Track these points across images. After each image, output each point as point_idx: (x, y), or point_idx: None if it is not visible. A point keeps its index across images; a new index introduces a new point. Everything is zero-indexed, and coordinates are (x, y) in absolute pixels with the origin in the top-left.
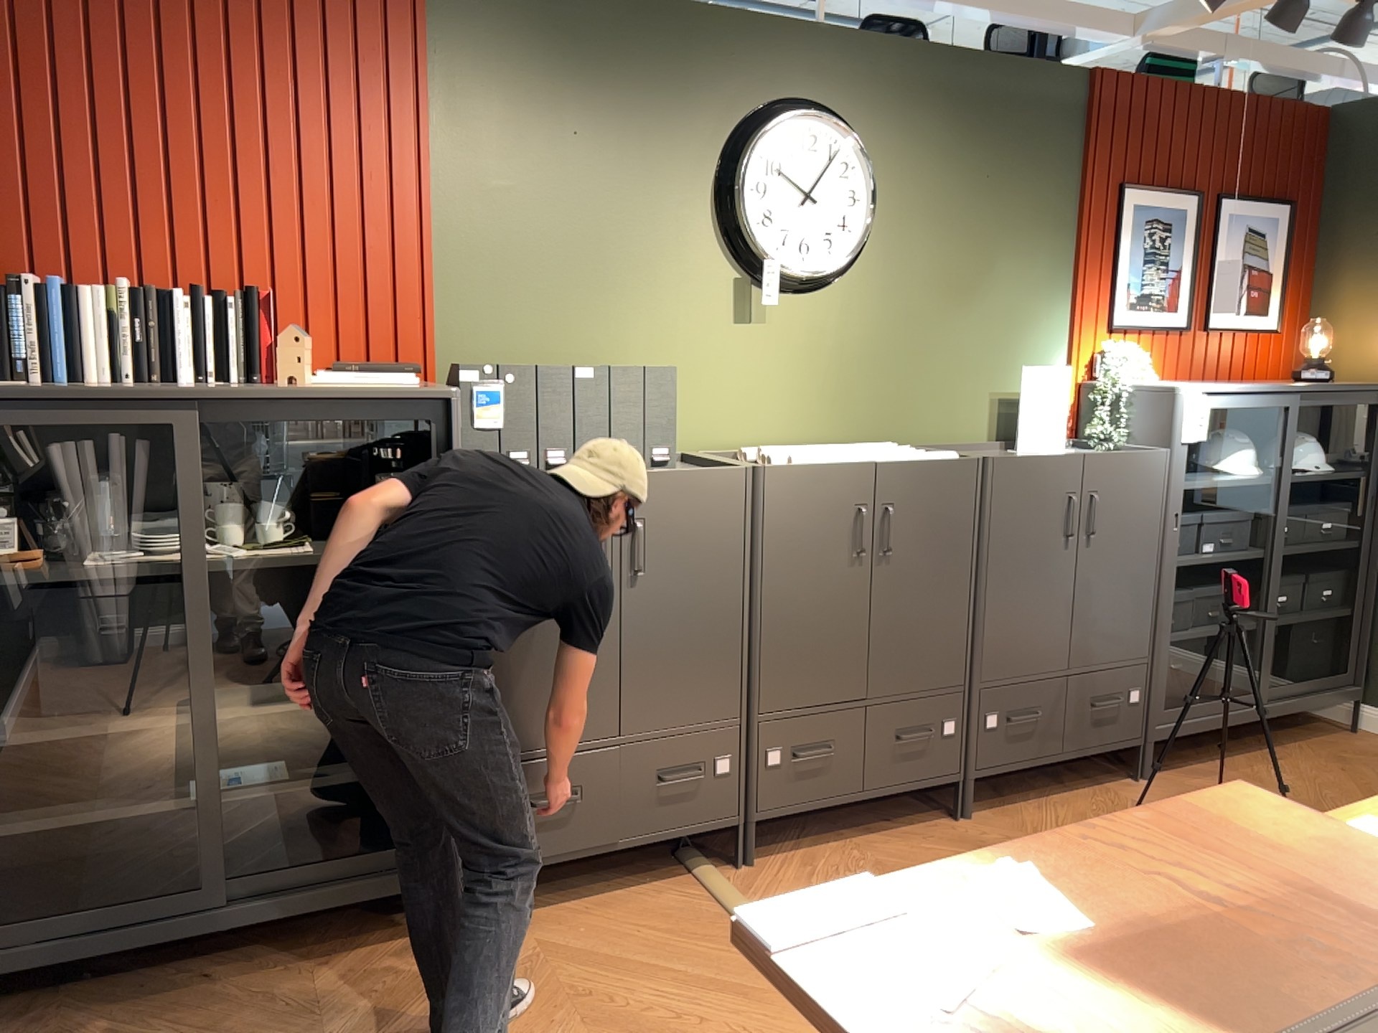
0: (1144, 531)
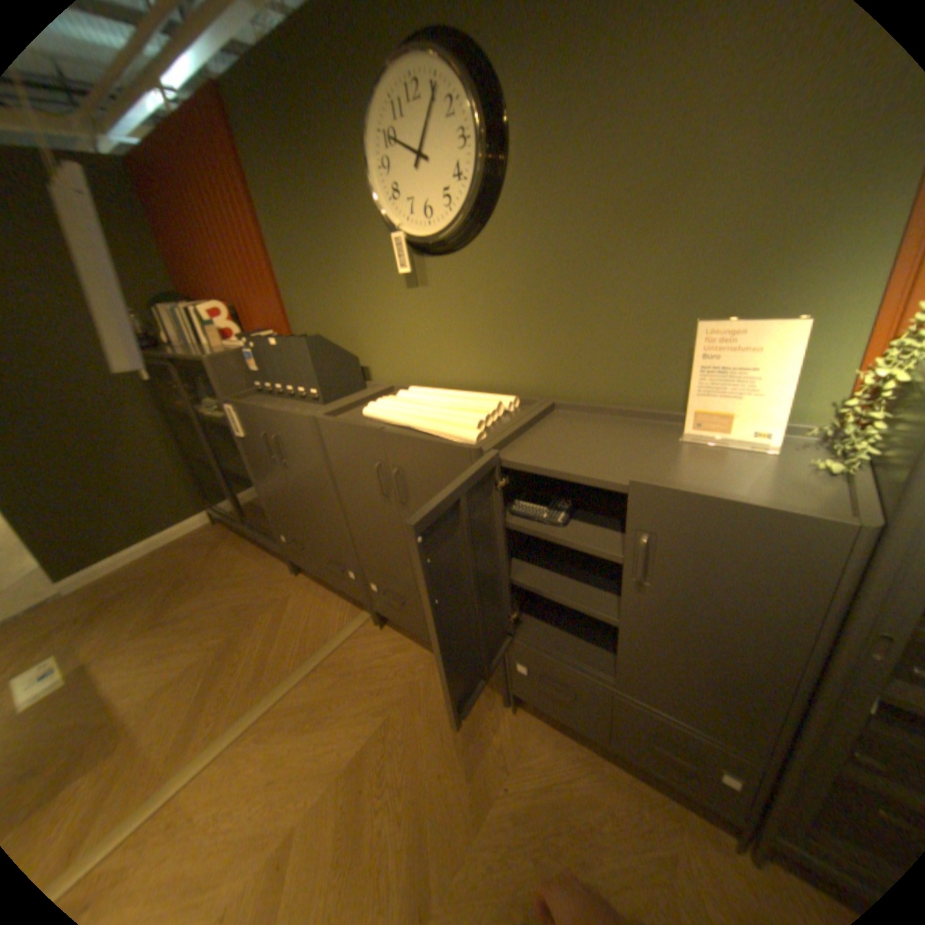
0: (764, 621)
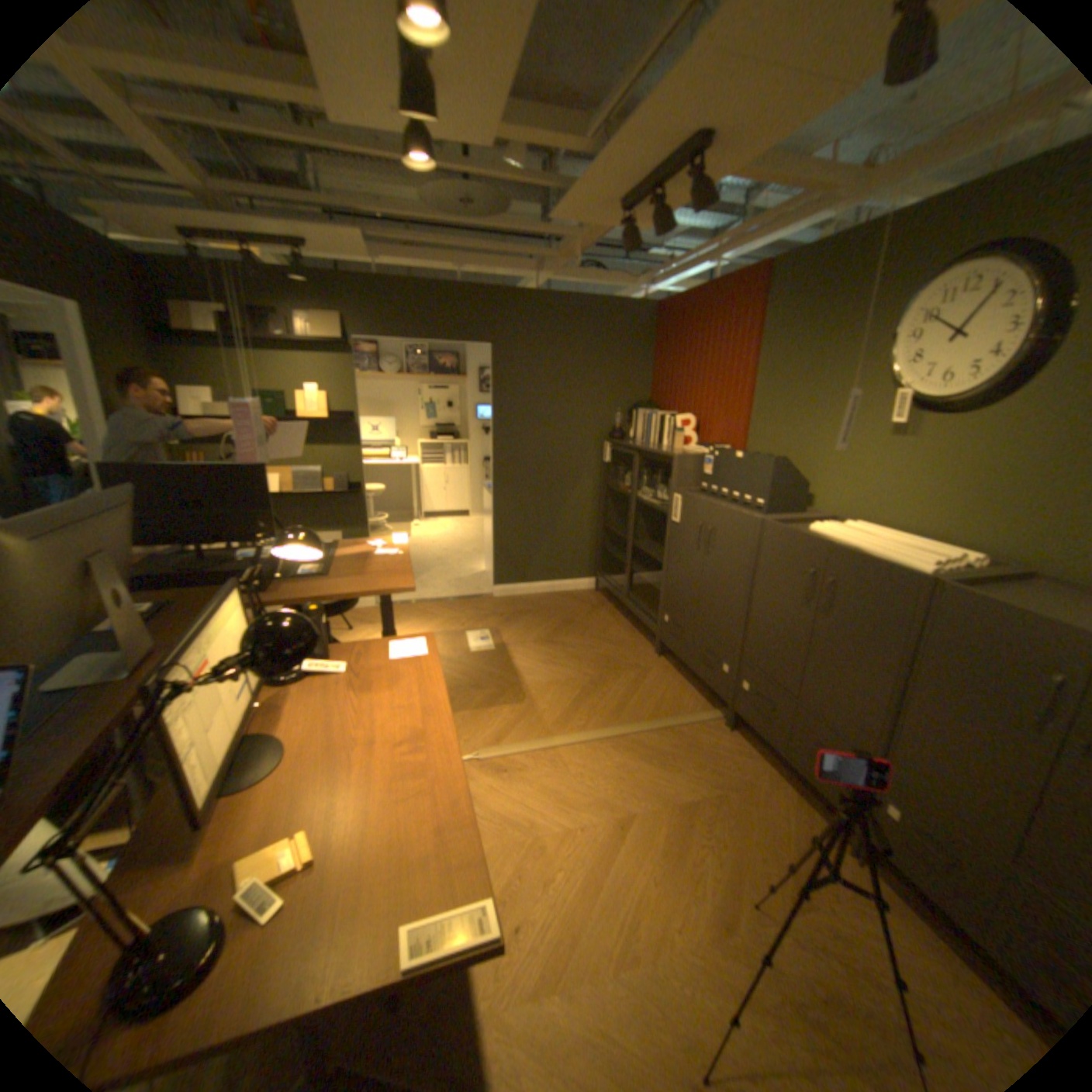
0: None
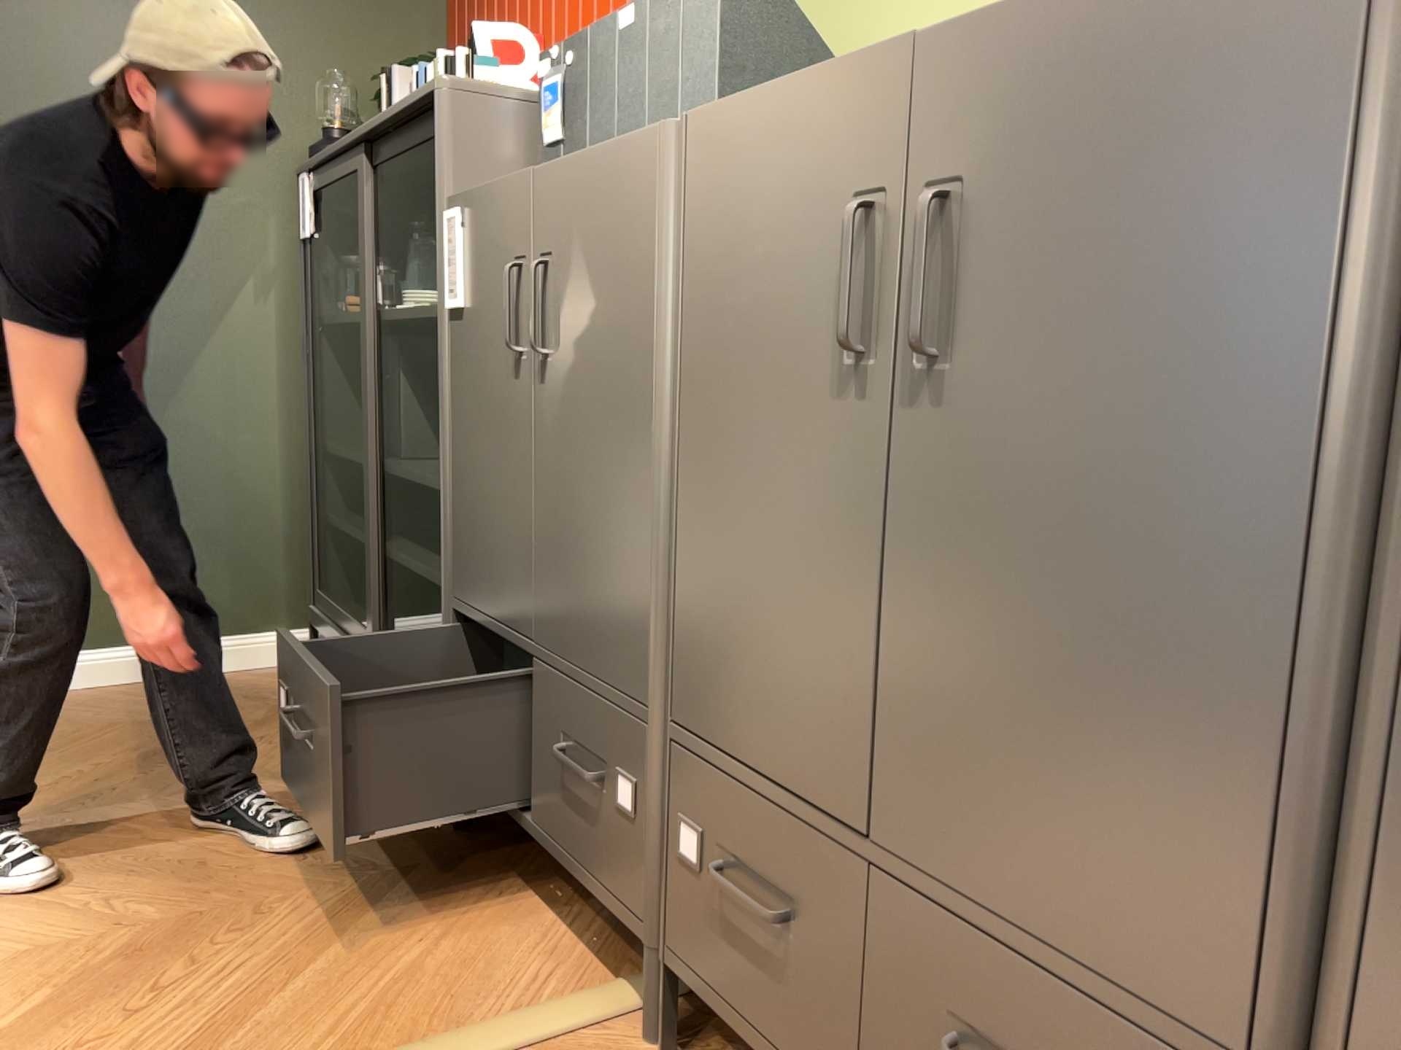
0: None
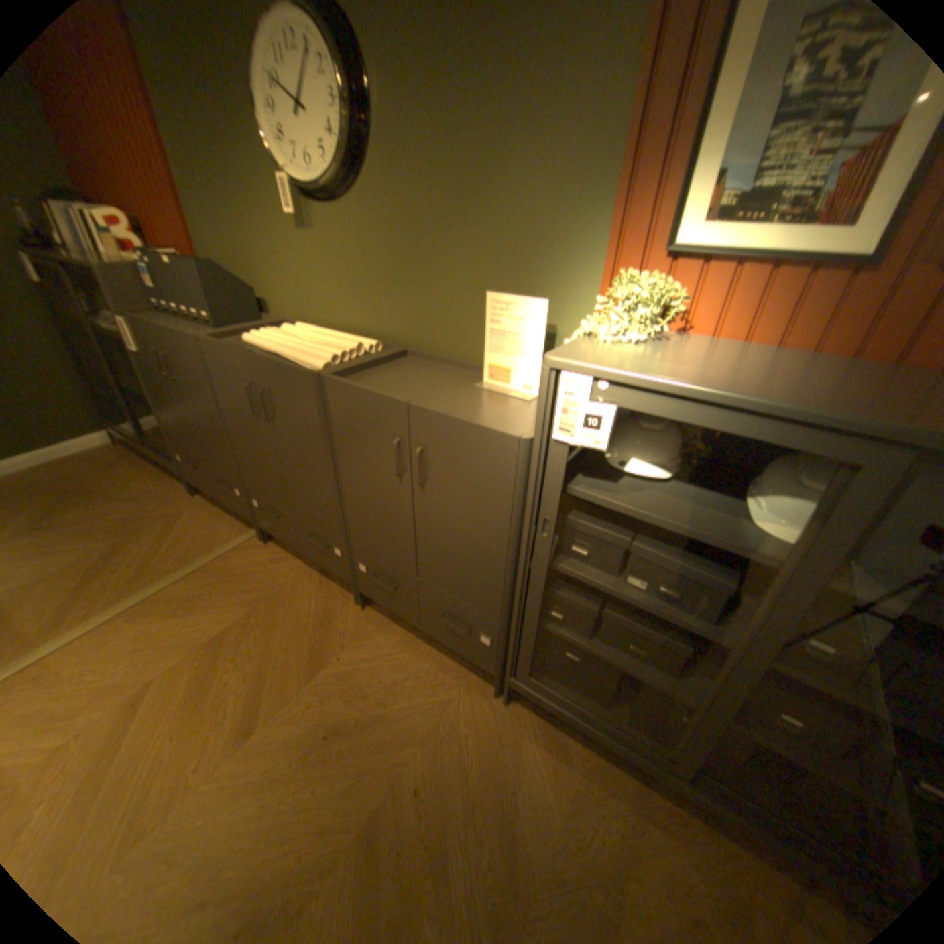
0: (485, 510)
